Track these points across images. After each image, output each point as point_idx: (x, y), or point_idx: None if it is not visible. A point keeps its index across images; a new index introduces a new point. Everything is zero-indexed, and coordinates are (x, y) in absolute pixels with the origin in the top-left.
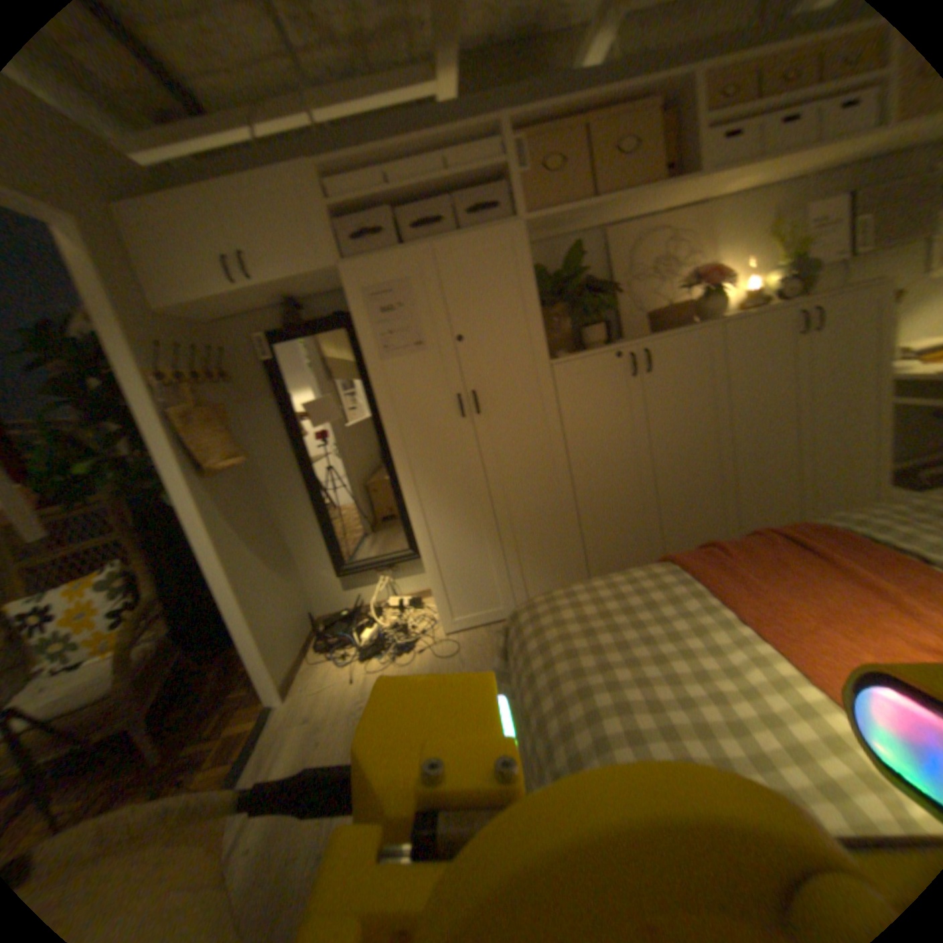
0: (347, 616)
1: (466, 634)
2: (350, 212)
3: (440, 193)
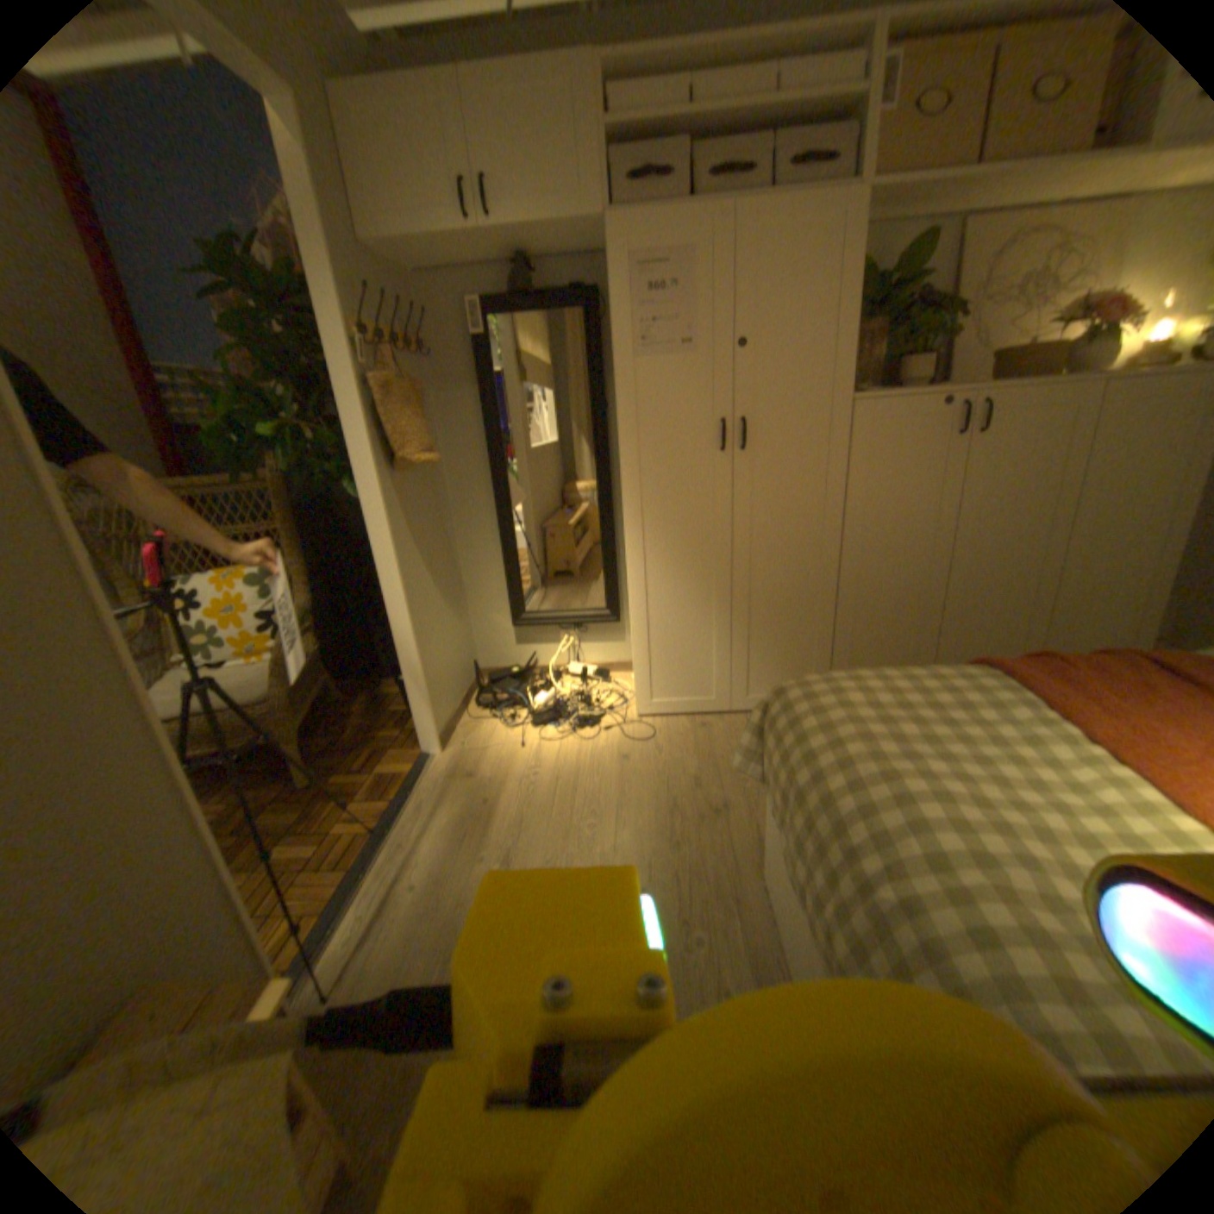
0: (517, 675)
1: (665, 720)
2: (632, 141)
3: (758, 129)
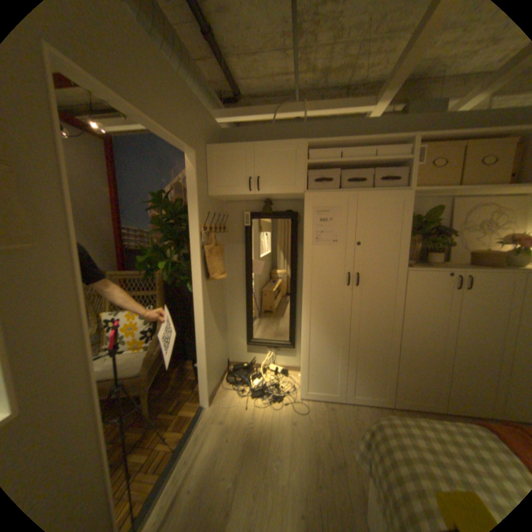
0: (245, 368)
1: (314, 406)
2: (316, 168)
3: (366, 167)
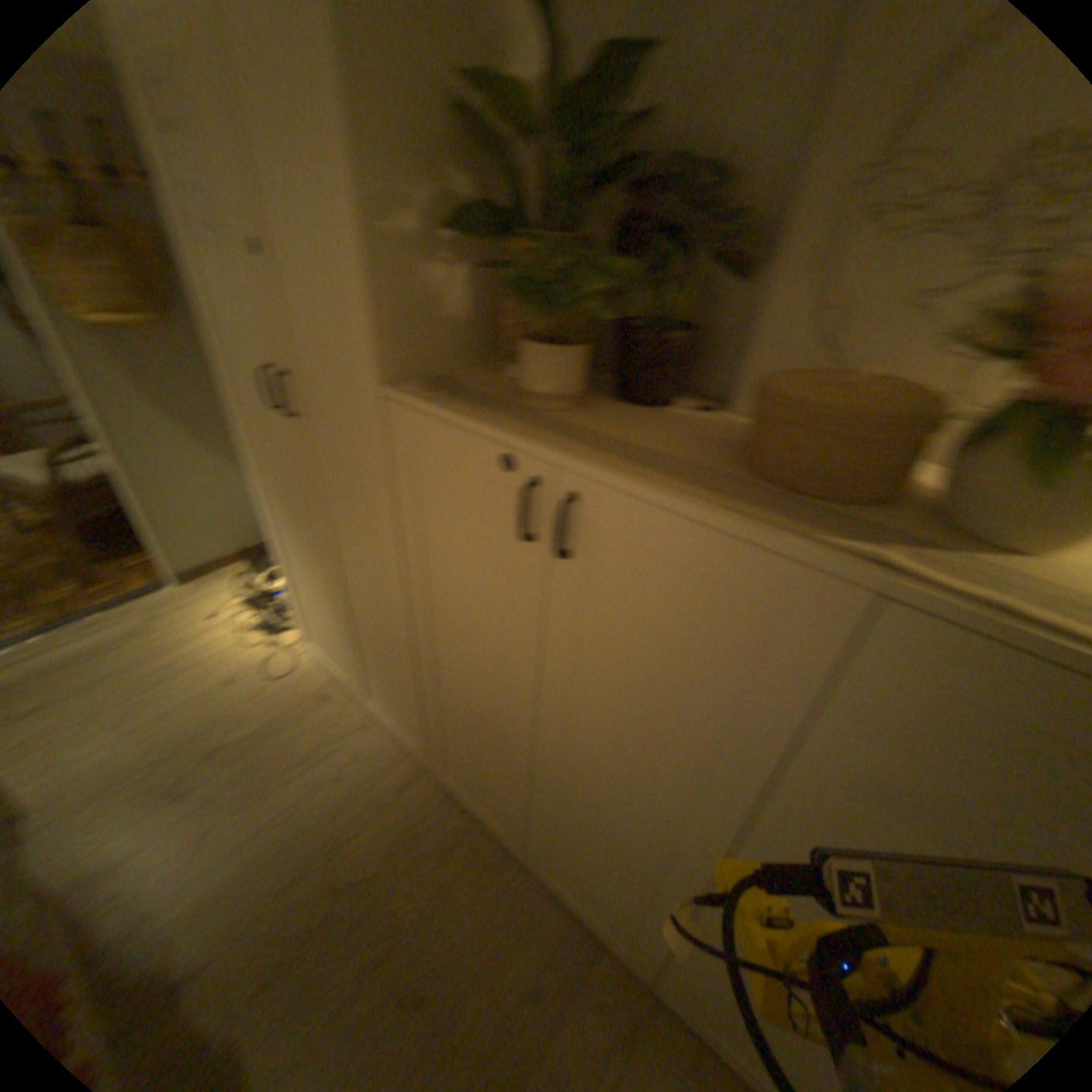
0: None
1: (309, 675)
2: None
3: None
